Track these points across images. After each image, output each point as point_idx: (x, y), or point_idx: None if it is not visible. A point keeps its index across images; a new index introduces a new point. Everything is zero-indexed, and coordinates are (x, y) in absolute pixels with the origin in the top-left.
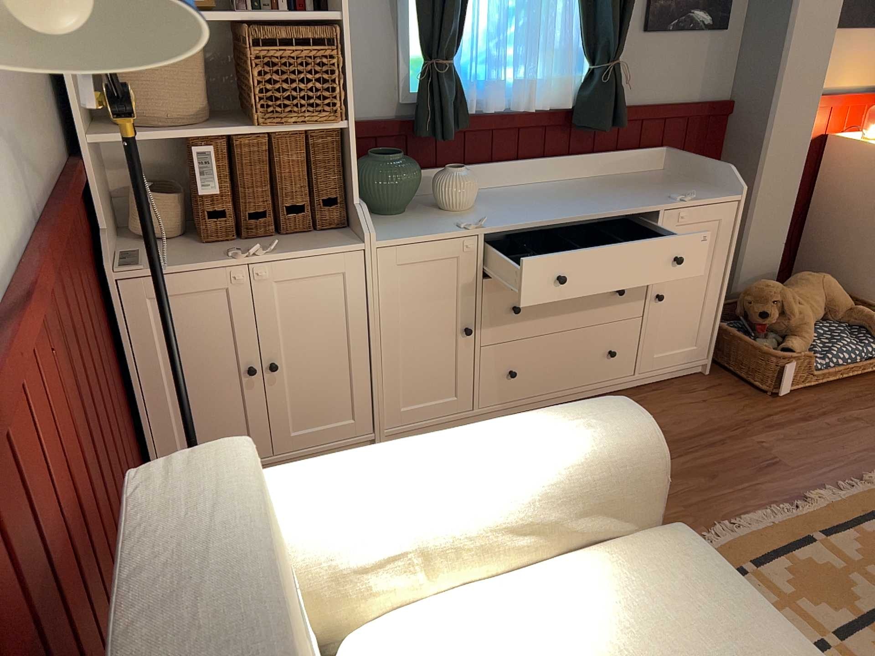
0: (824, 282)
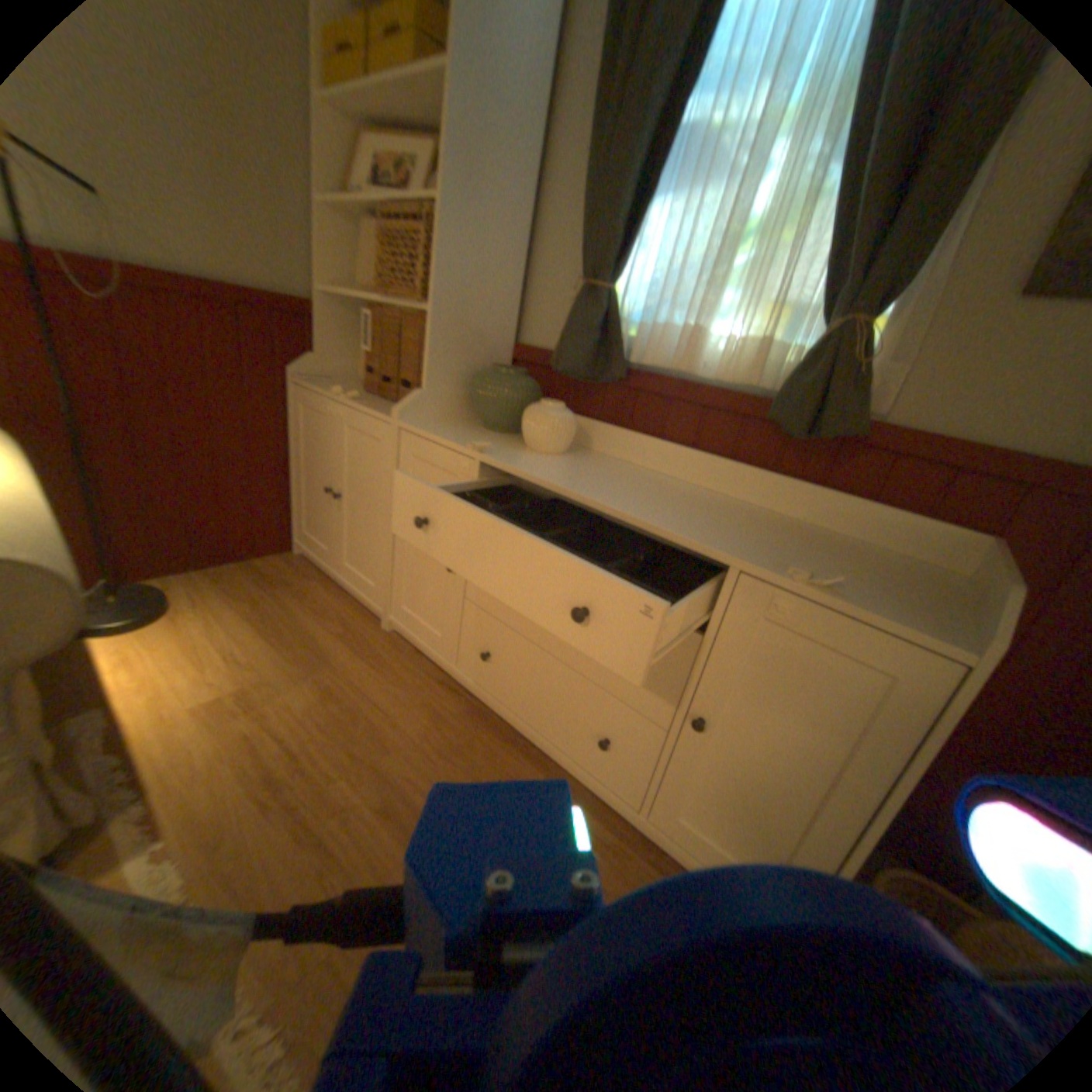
0: None
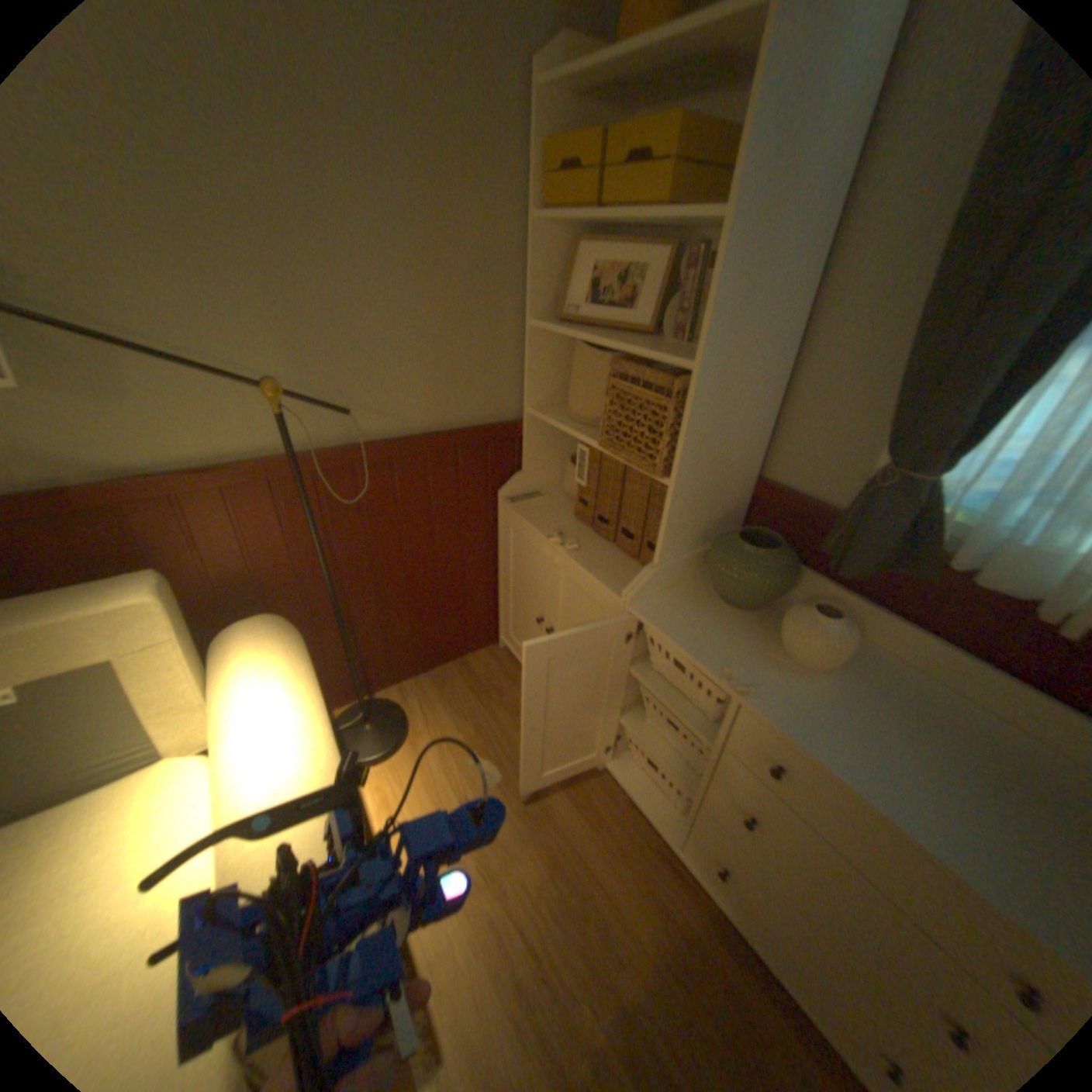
0: None
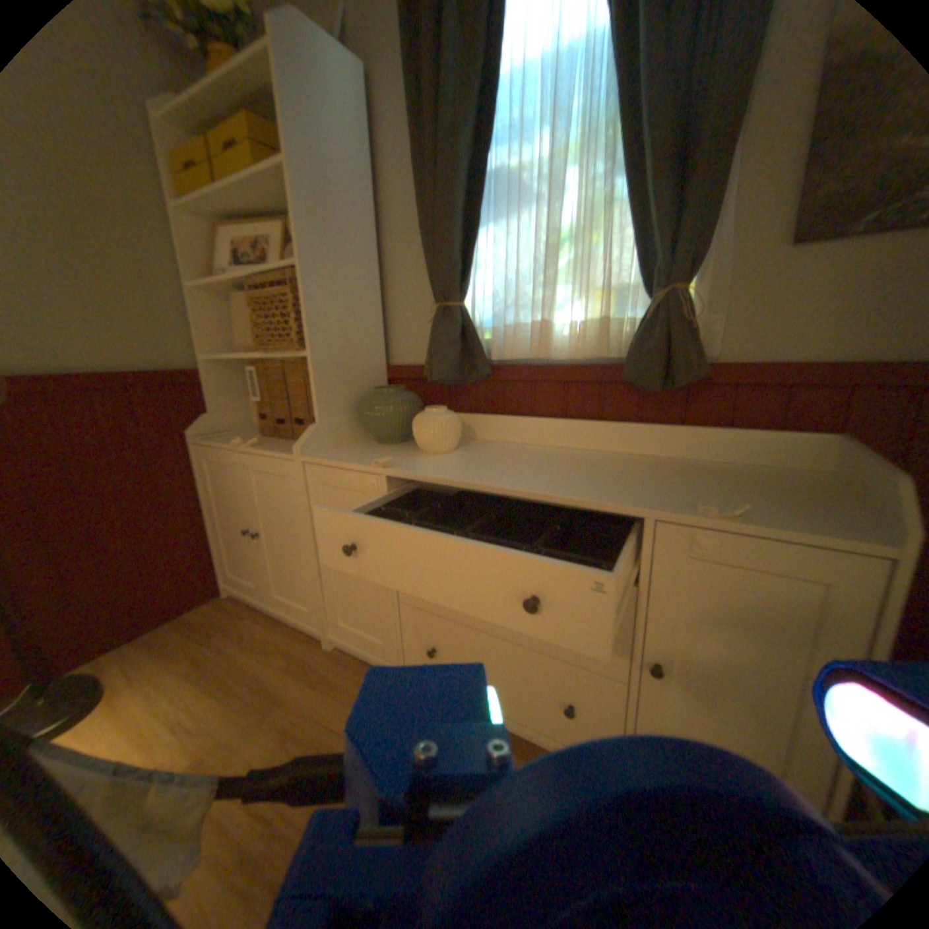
0: None
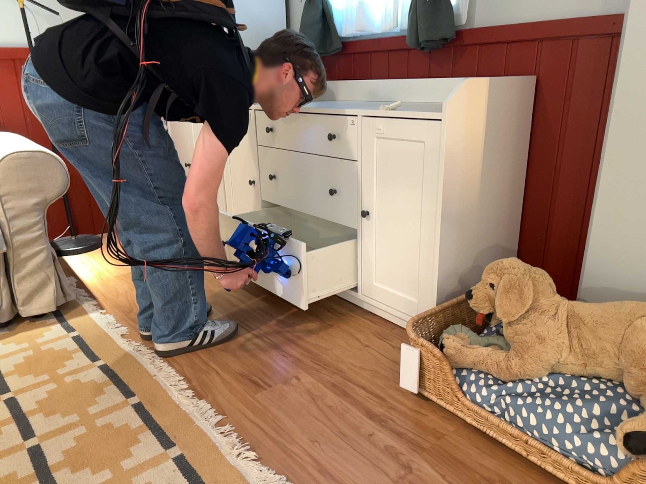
0: (643, 318)
